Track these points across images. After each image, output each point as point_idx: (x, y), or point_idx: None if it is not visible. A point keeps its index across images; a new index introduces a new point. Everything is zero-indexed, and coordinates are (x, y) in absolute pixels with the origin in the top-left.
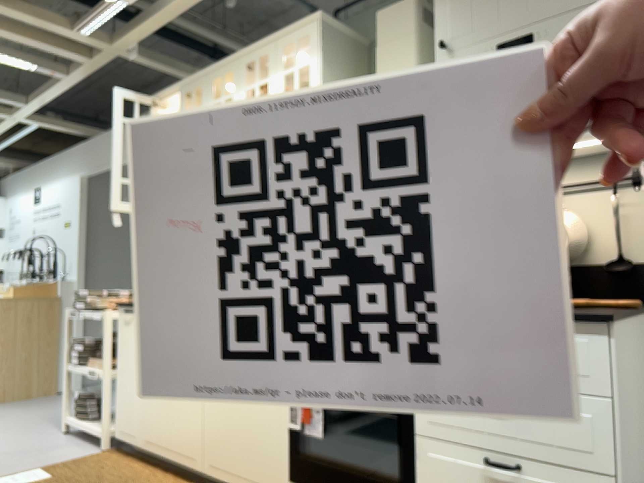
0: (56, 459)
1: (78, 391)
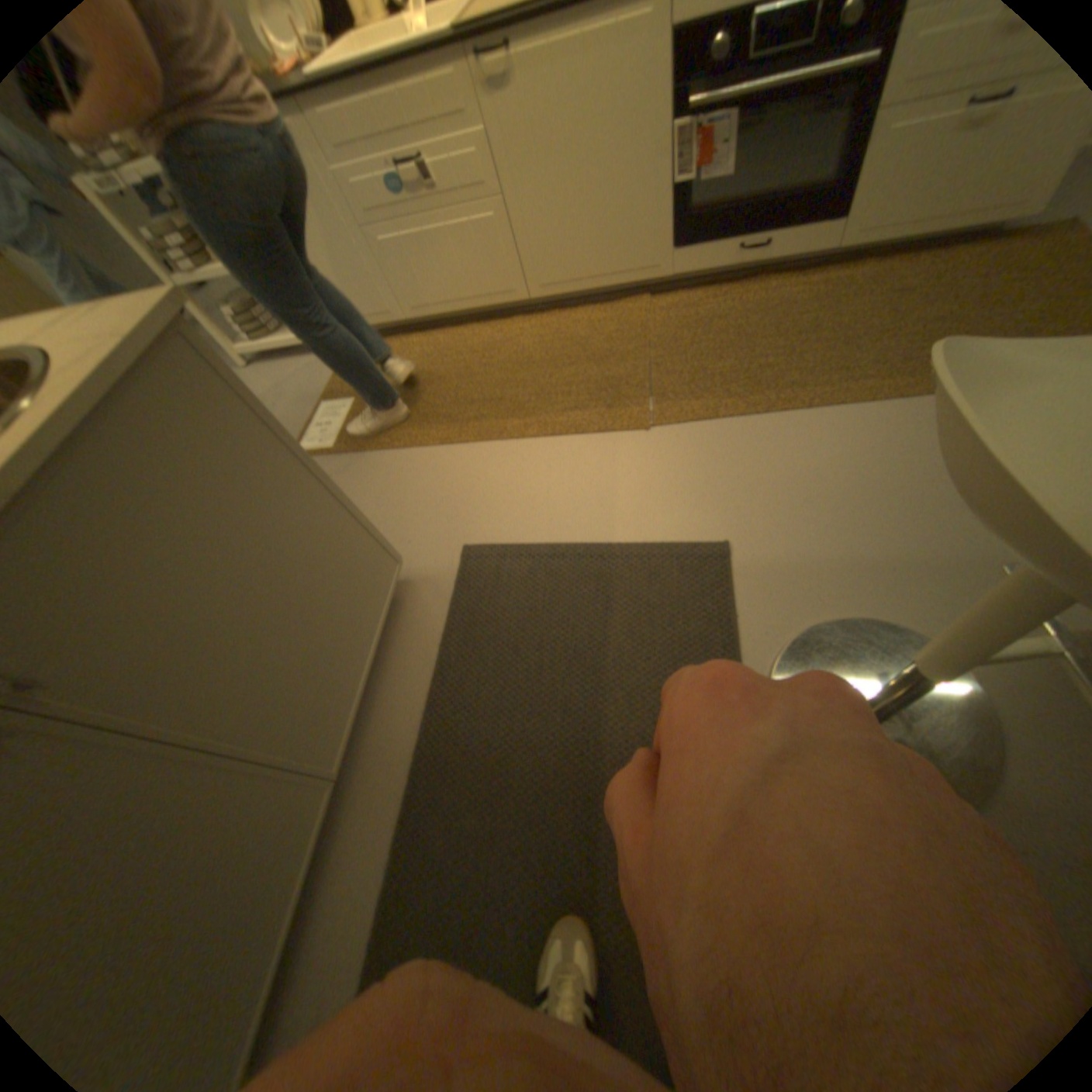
0: (308, 383)
1: (220, 304)
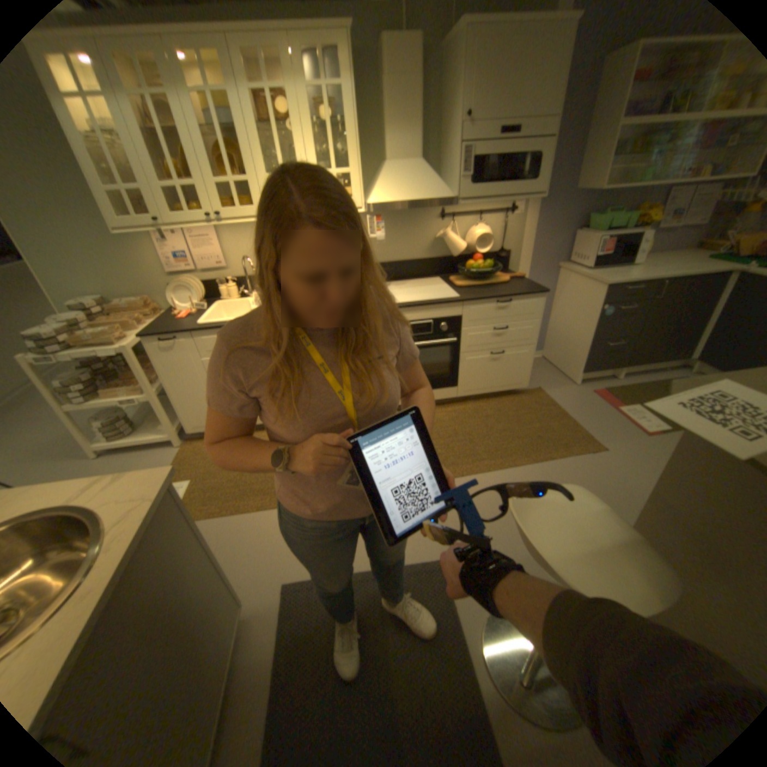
0: None
1: (92, 422)
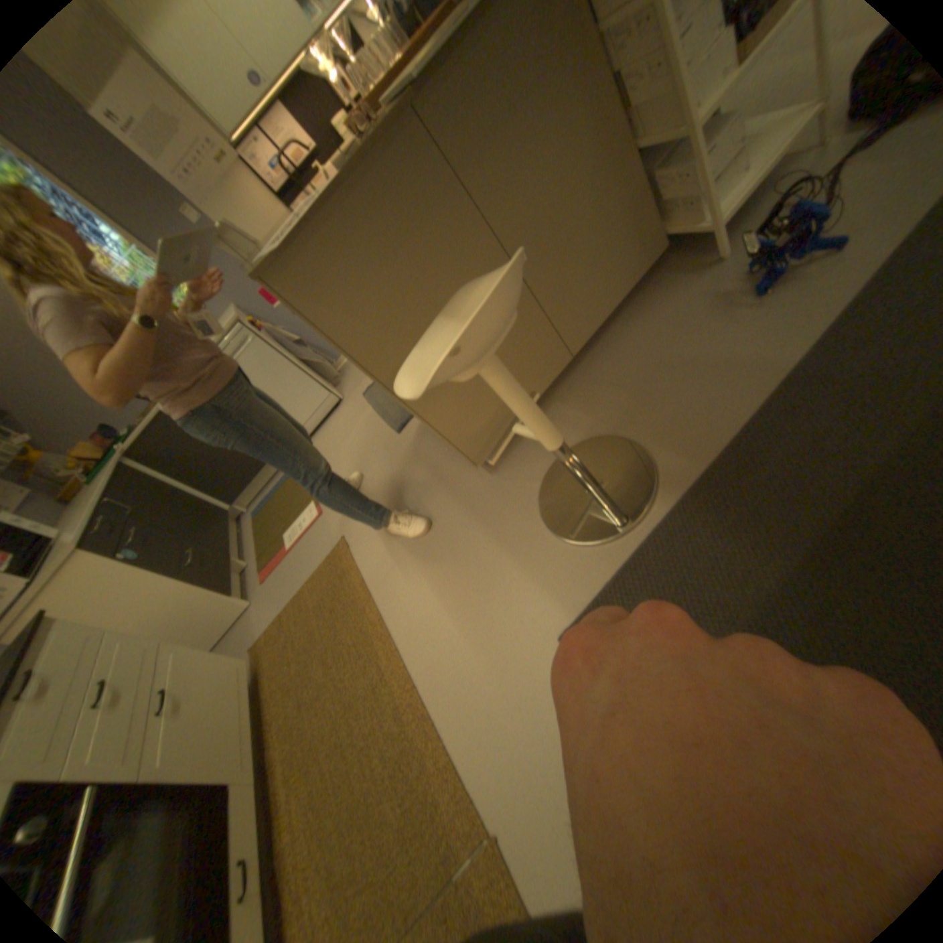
0: None
1: None
